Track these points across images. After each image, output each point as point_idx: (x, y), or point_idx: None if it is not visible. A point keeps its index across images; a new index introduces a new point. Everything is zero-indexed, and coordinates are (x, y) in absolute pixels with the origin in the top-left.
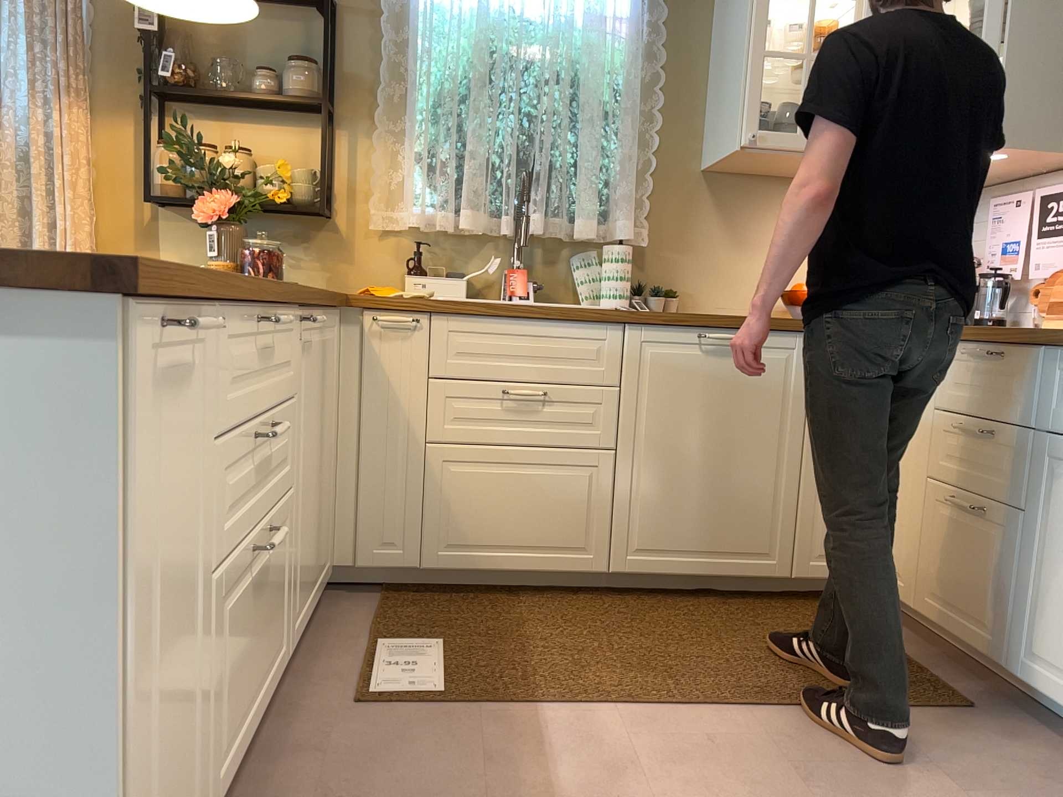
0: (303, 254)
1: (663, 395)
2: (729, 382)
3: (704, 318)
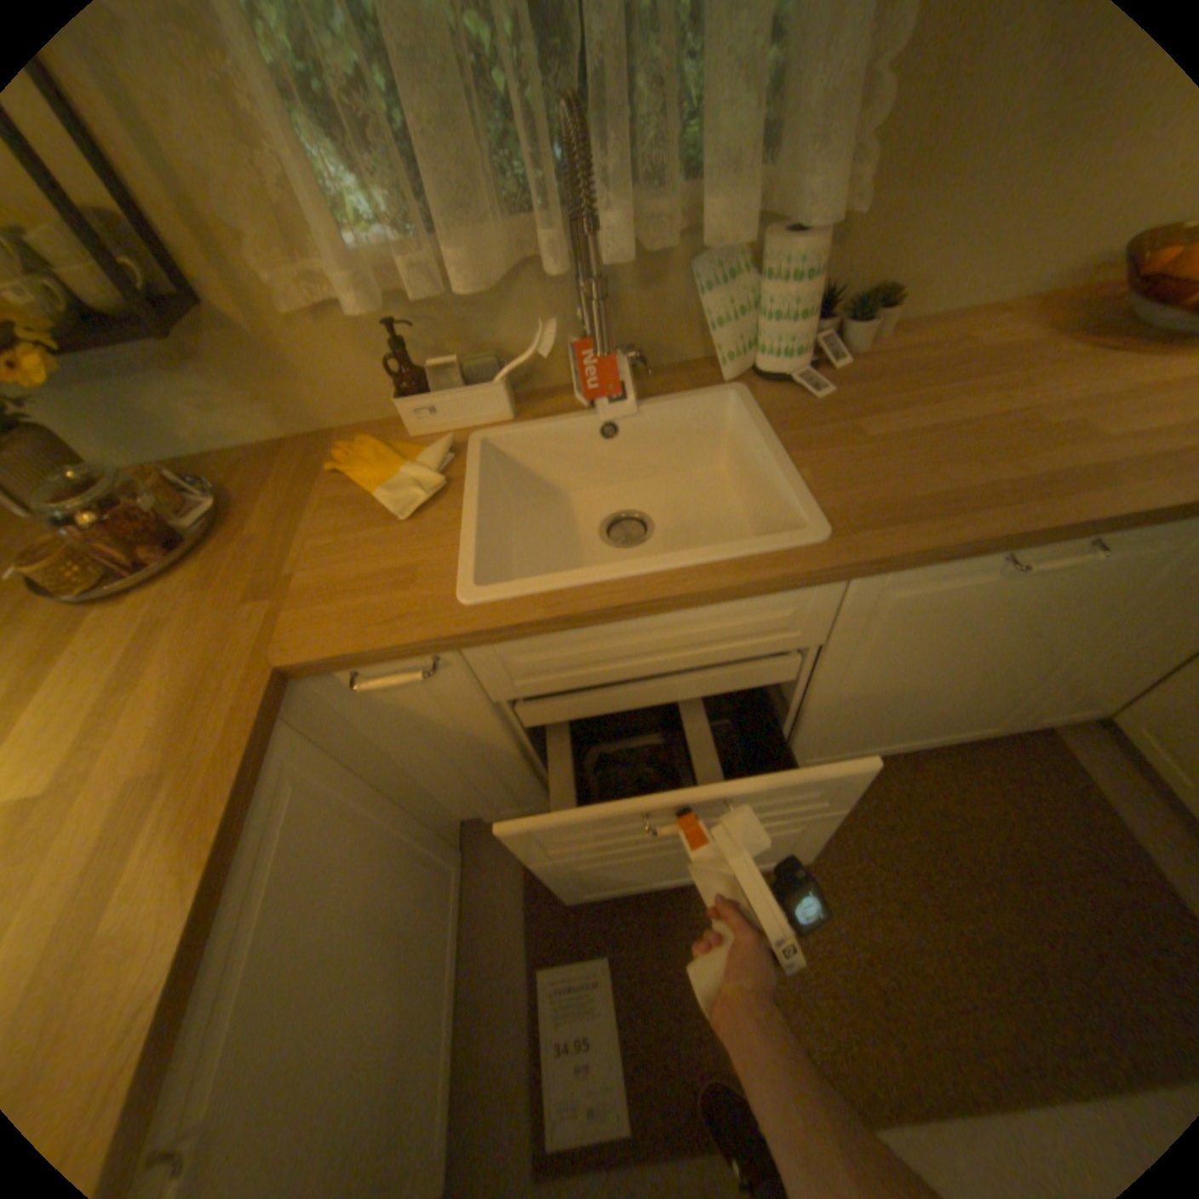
0: (197, 381)
1: (901, 640)
2: (1033, 602)
3: (1040, 535)
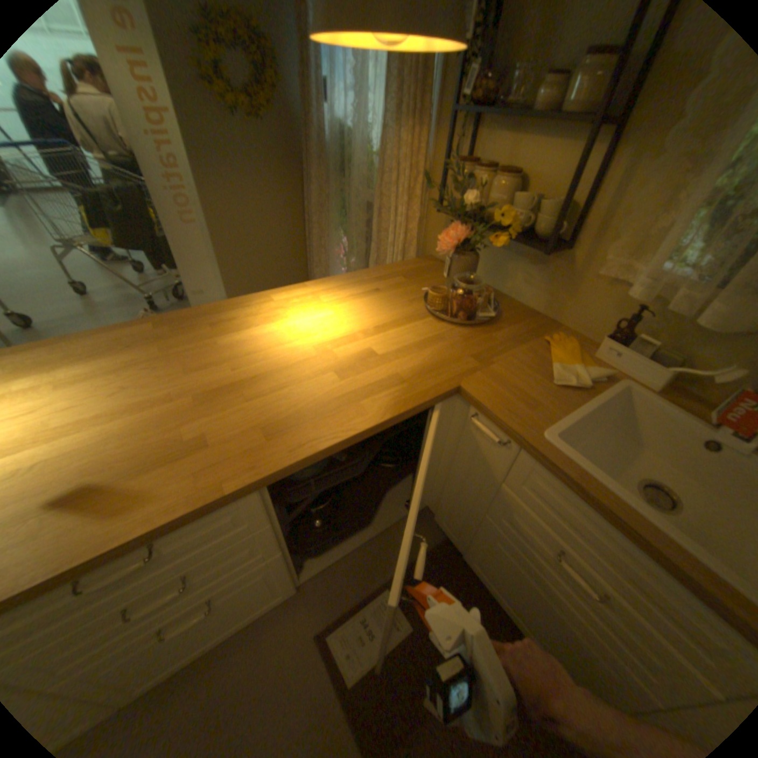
0: (536, 273)
1: None
2: None
3: None
